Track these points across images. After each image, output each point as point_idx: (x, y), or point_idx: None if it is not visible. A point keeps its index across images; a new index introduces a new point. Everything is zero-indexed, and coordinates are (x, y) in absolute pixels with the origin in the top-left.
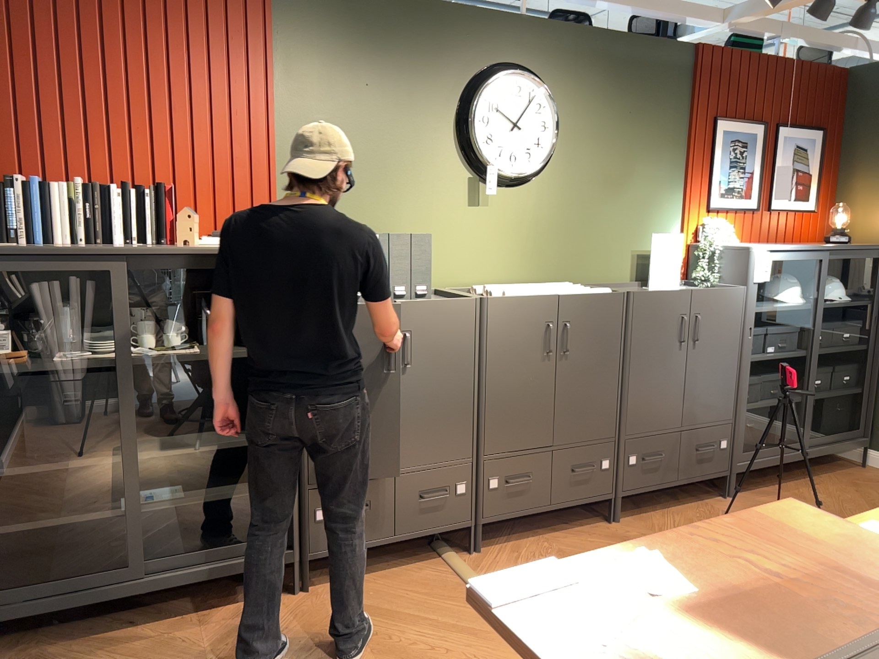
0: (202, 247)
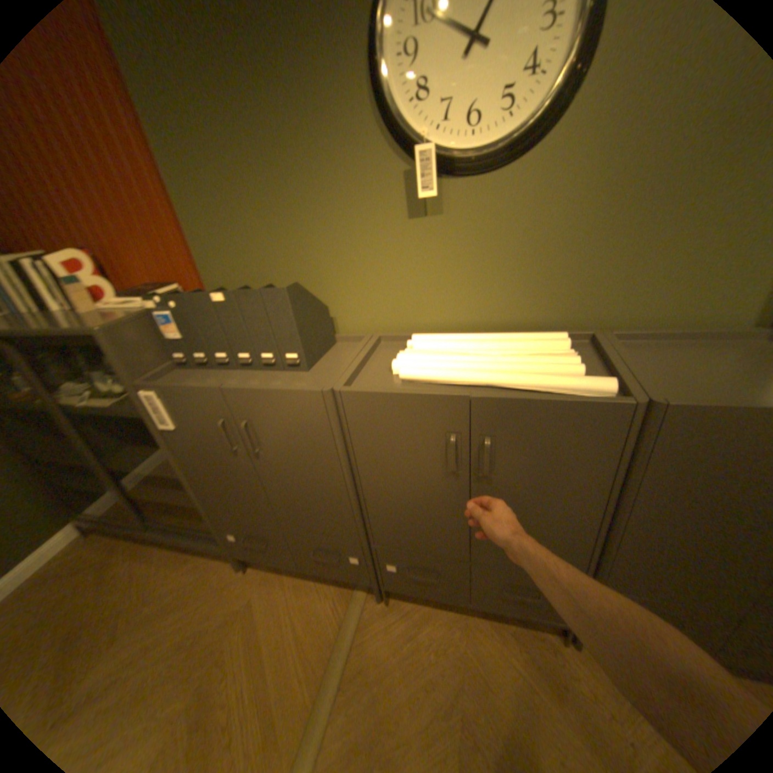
0: (90, 313)
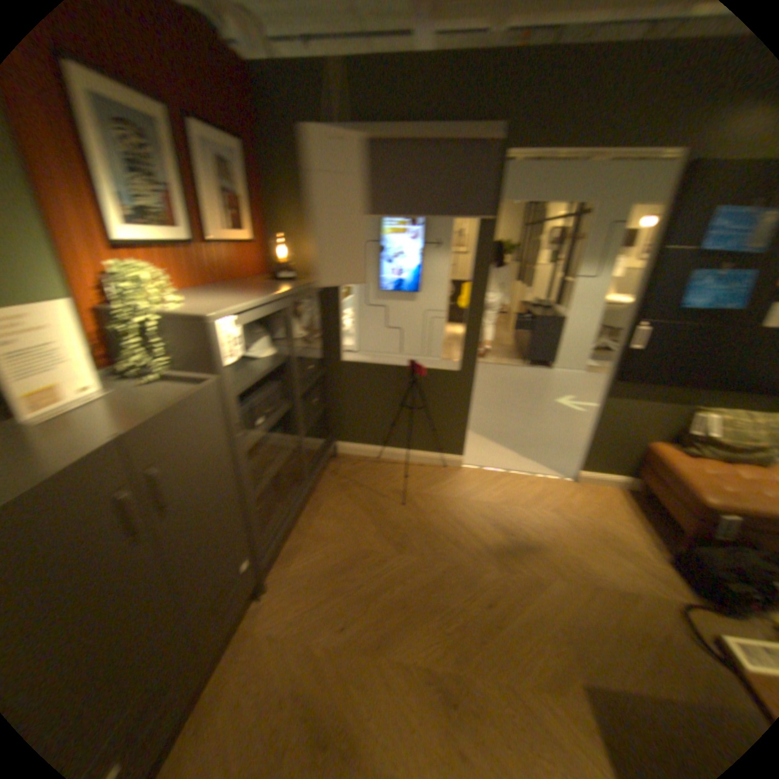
0: None
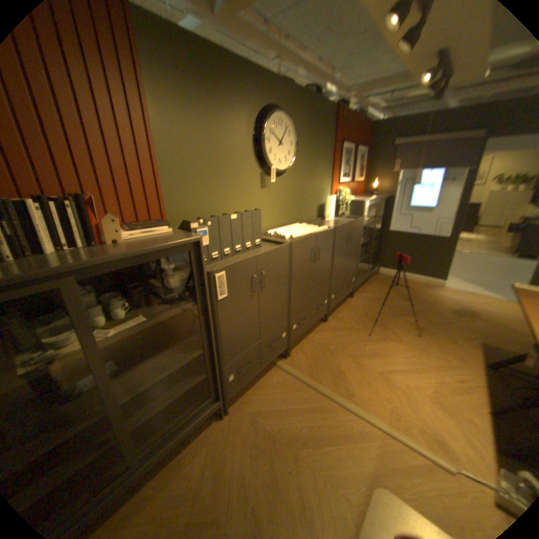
0: (128, 242)
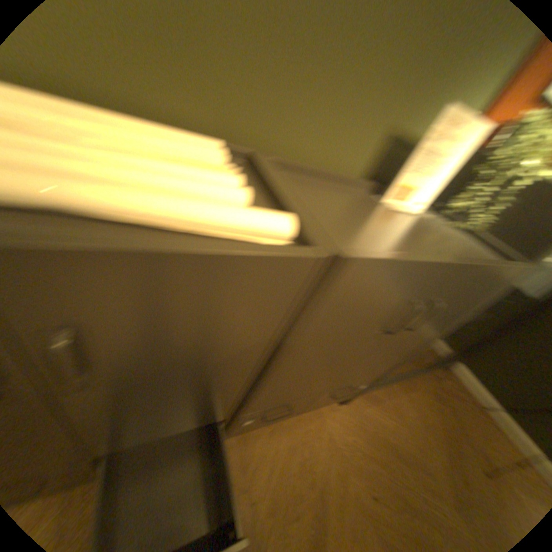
0: None
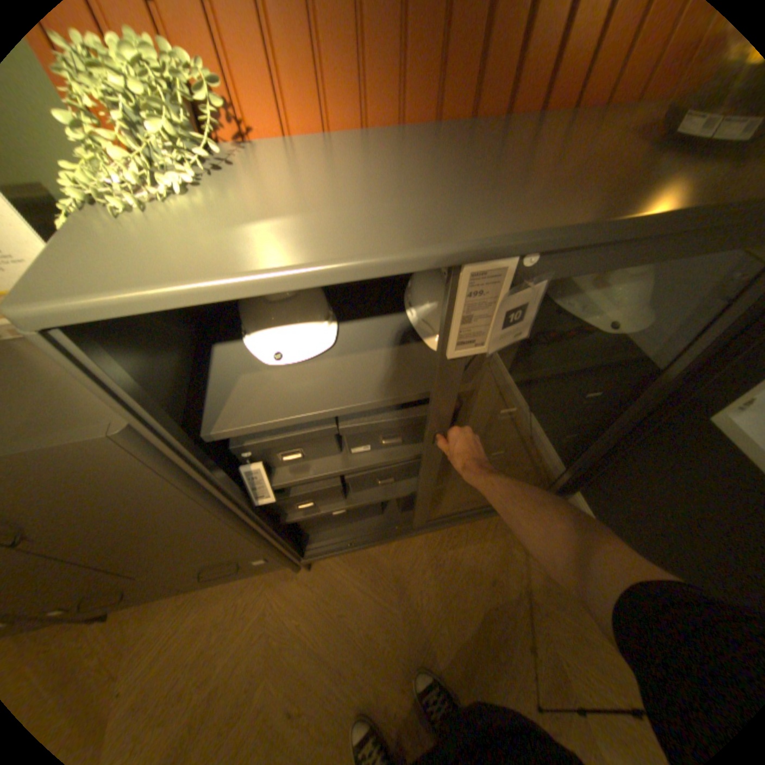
0: None
